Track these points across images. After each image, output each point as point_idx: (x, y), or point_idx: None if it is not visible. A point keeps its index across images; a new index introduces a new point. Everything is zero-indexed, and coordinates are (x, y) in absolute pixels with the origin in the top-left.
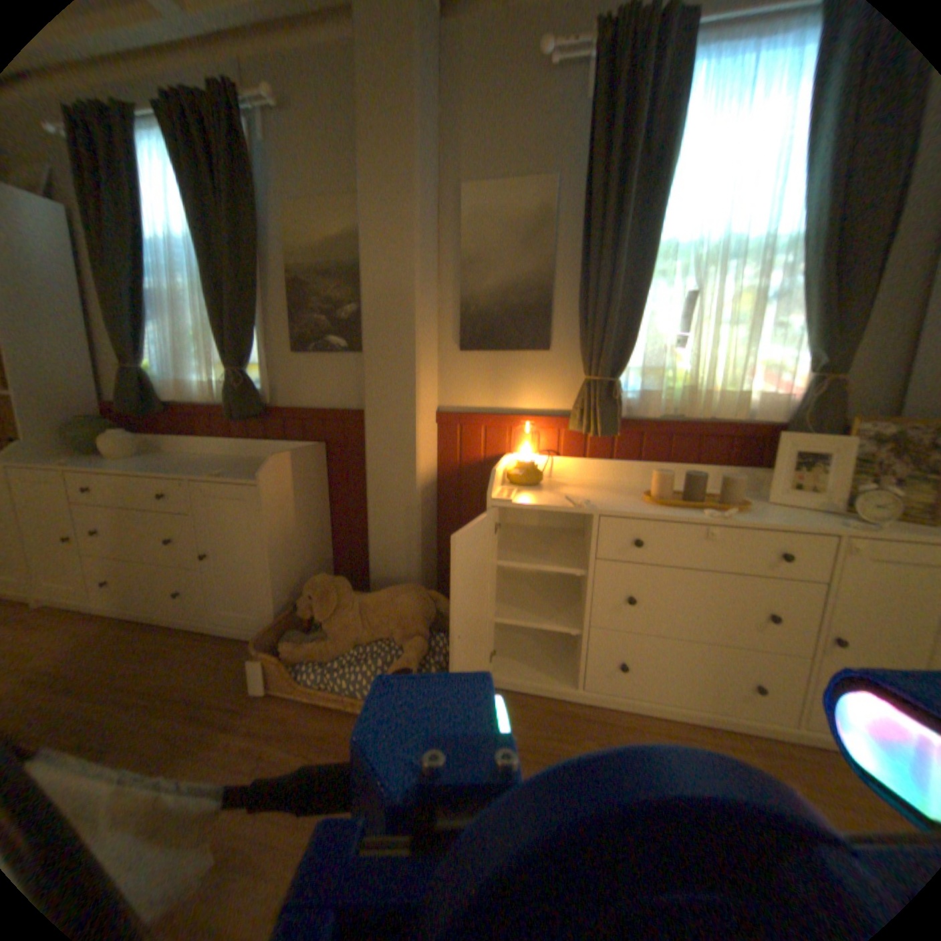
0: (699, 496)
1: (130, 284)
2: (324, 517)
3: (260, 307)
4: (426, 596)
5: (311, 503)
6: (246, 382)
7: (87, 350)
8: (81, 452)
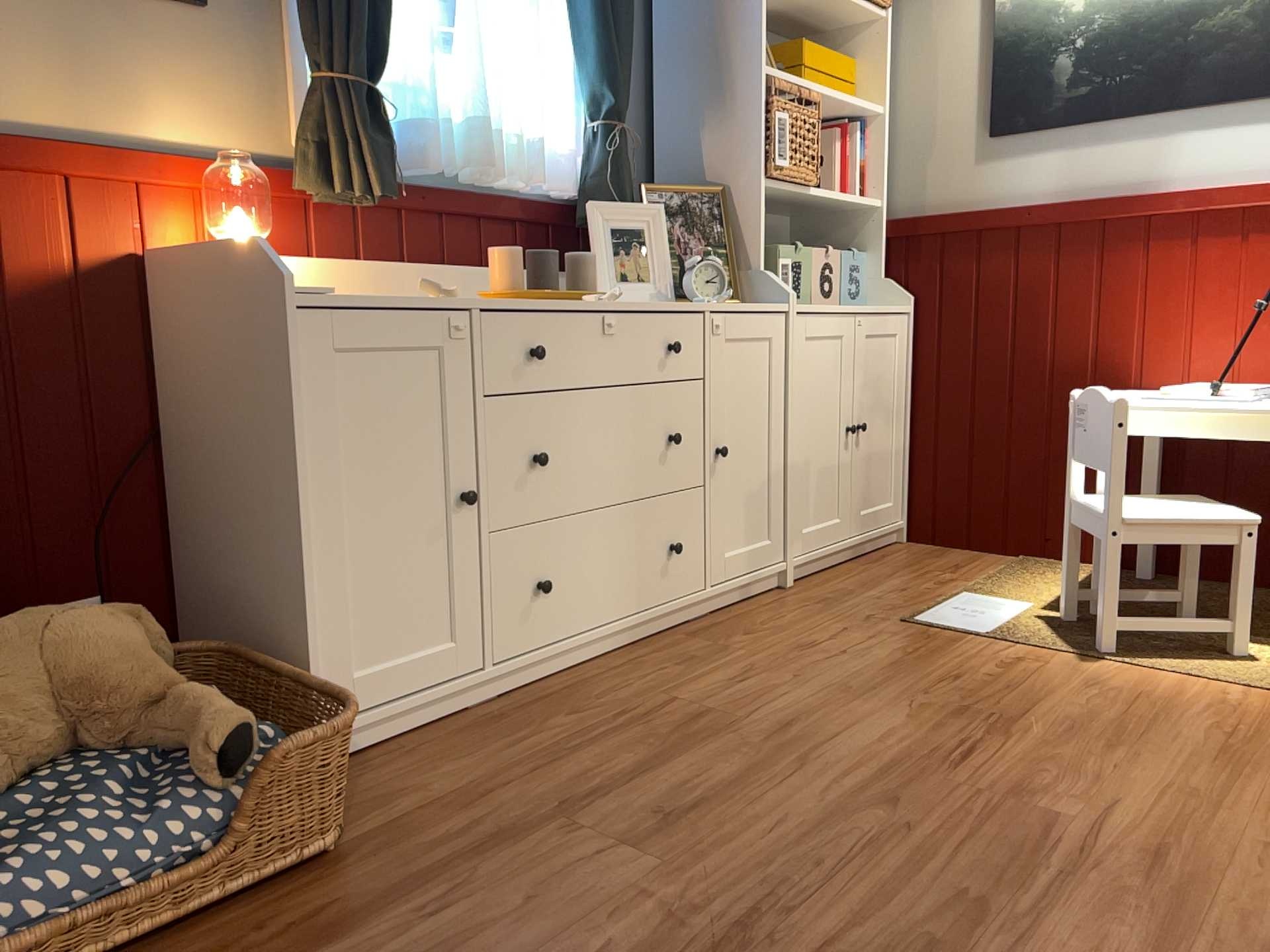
0: (553, 285)
1: None
2: None
3: None
4: (110, 611)
5: None
6: None
7: None
8: None
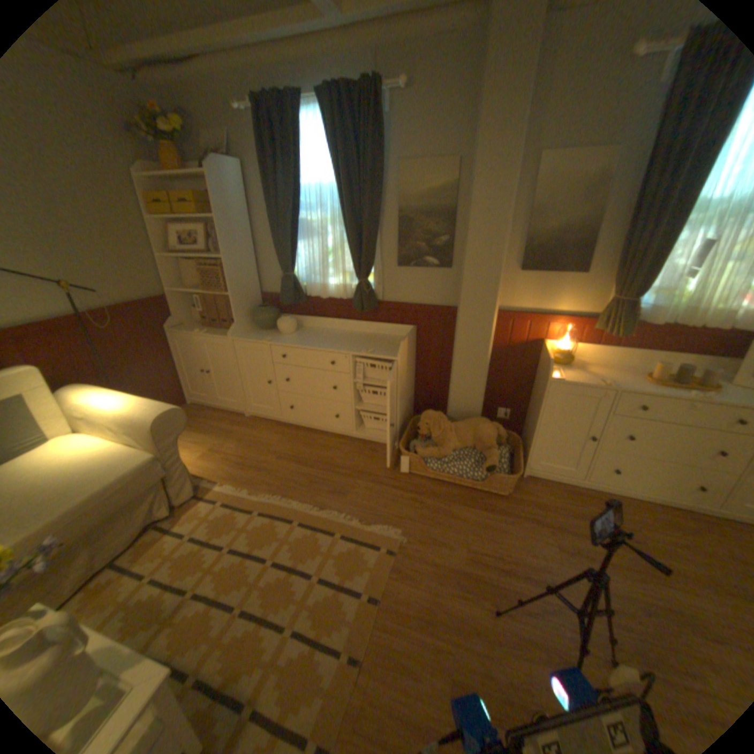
0: (685, 381)
1: (291, 220)
2: (412, 372)
3: (378, 236)
4: (492, 426)
5: (409, 365)
6: (370, 288)
7: (254, 260)
8: (262, 328)
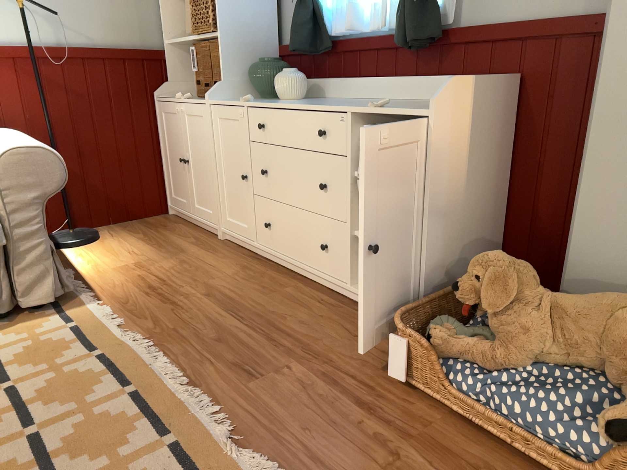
0: None
1: None
2: (498, 182)
3: None
4: None
5: (485, 157)
6: None
7: None
8: (260, 94)
